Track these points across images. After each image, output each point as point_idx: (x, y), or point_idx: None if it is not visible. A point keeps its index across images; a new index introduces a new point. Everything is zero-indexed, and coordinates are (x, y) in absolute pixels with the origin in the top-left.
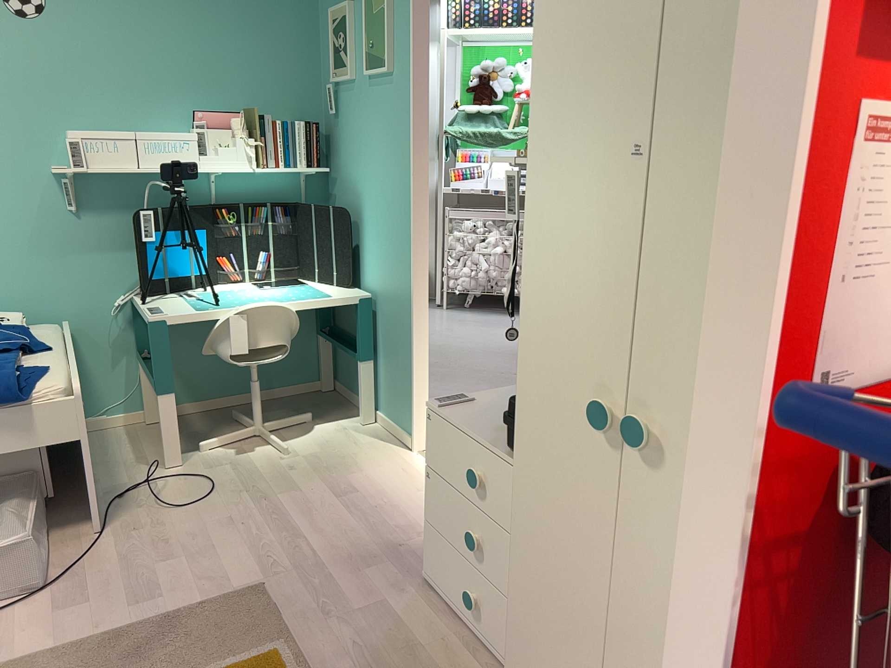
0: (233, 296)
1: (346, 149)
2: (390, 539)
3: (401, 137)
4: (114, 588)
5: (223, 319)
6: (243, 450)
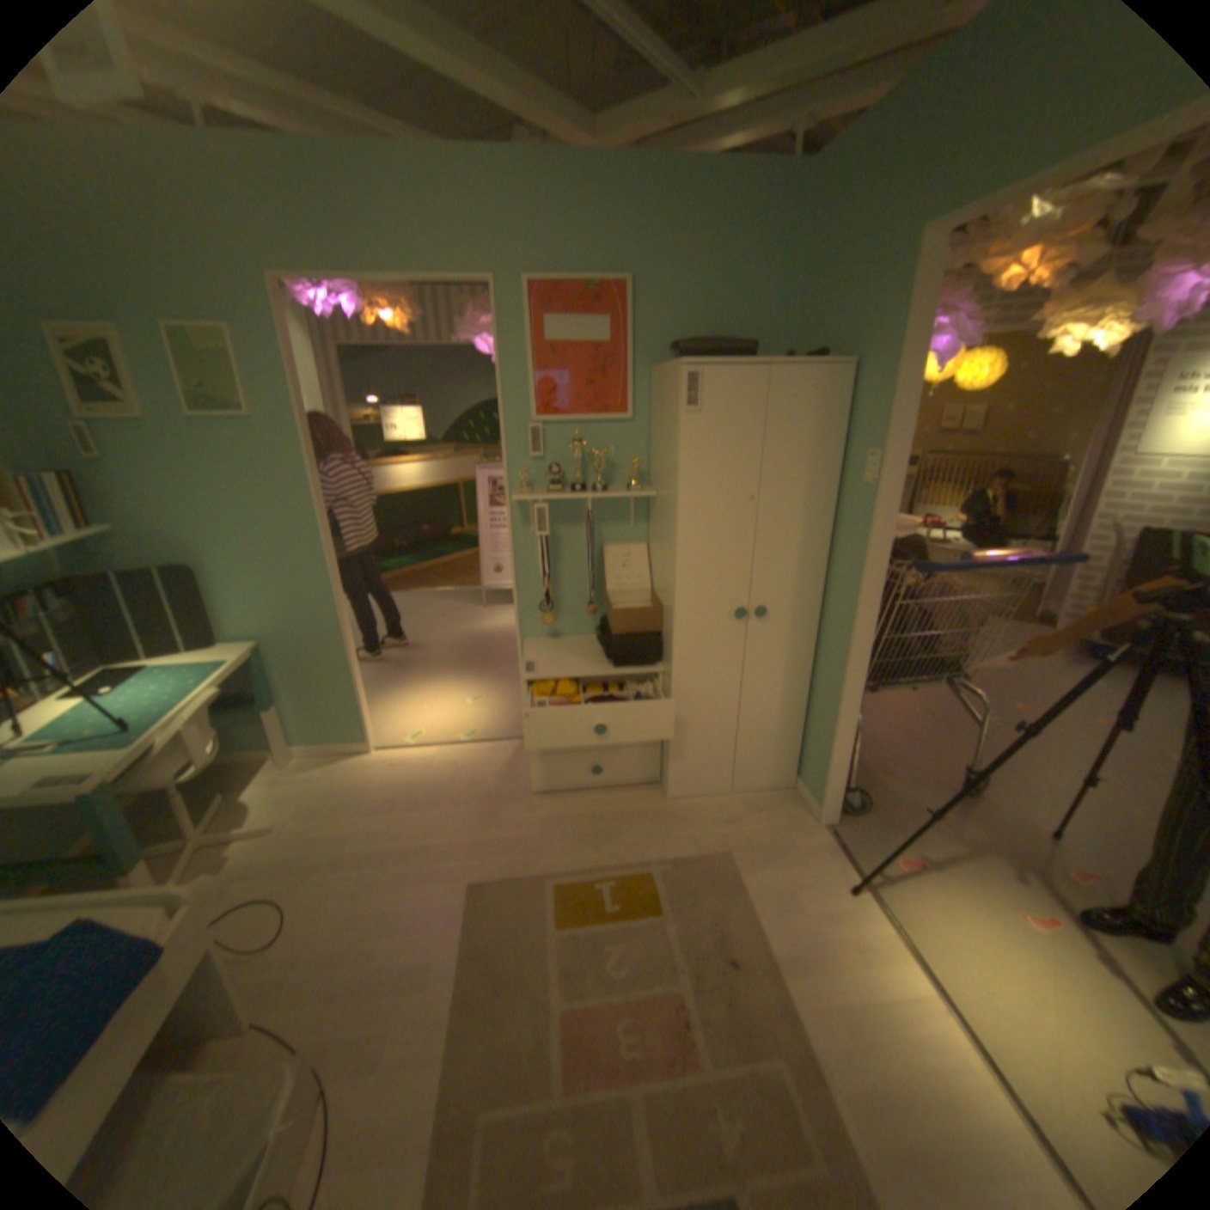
0: (99, 720)
1: (135, 501)
2: (474, 799)
3: (286, 484)
4: (380, 1009)
5: (159, 742)
6: (211, 869)
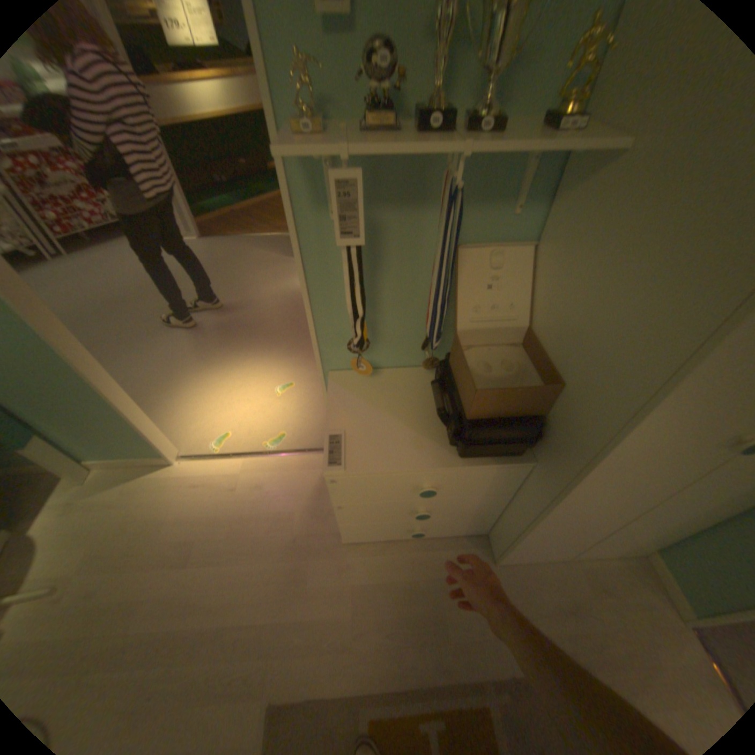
0: None
1: None
2: (280, 547)
3: None
4: None
5: None
6: None
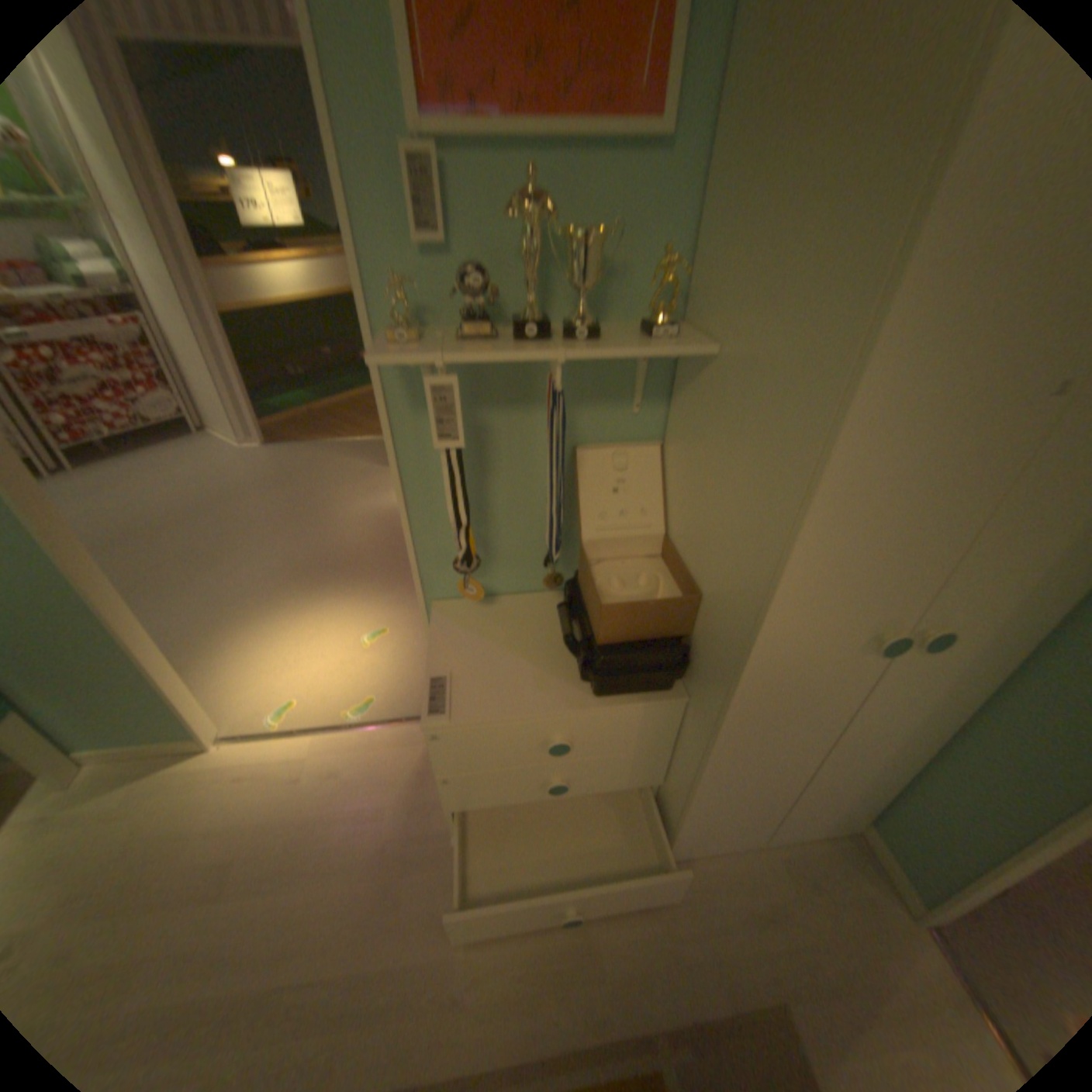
0: None
1: None
2: (361, 858)
3: None
4: None
5: None
6: None
